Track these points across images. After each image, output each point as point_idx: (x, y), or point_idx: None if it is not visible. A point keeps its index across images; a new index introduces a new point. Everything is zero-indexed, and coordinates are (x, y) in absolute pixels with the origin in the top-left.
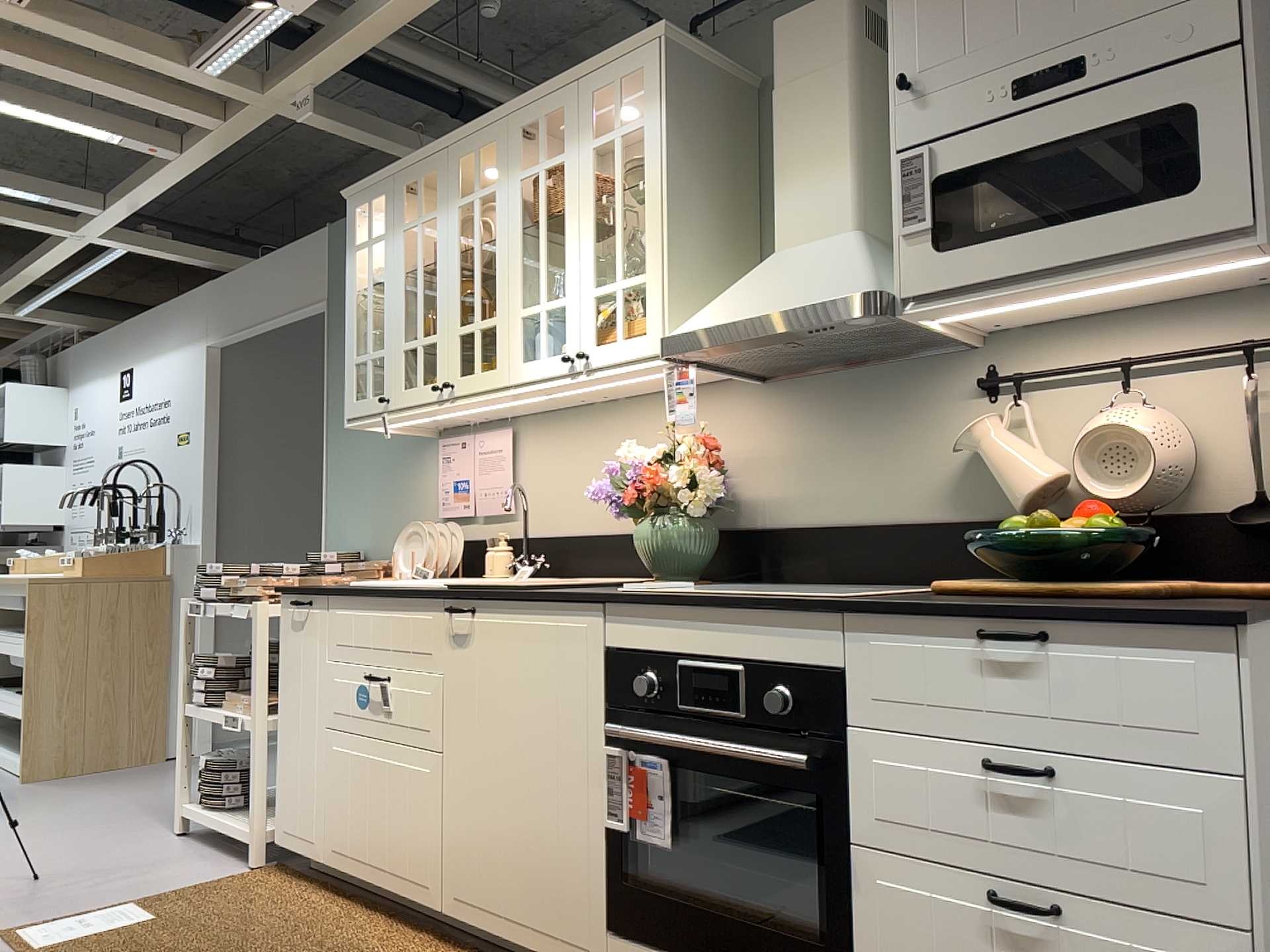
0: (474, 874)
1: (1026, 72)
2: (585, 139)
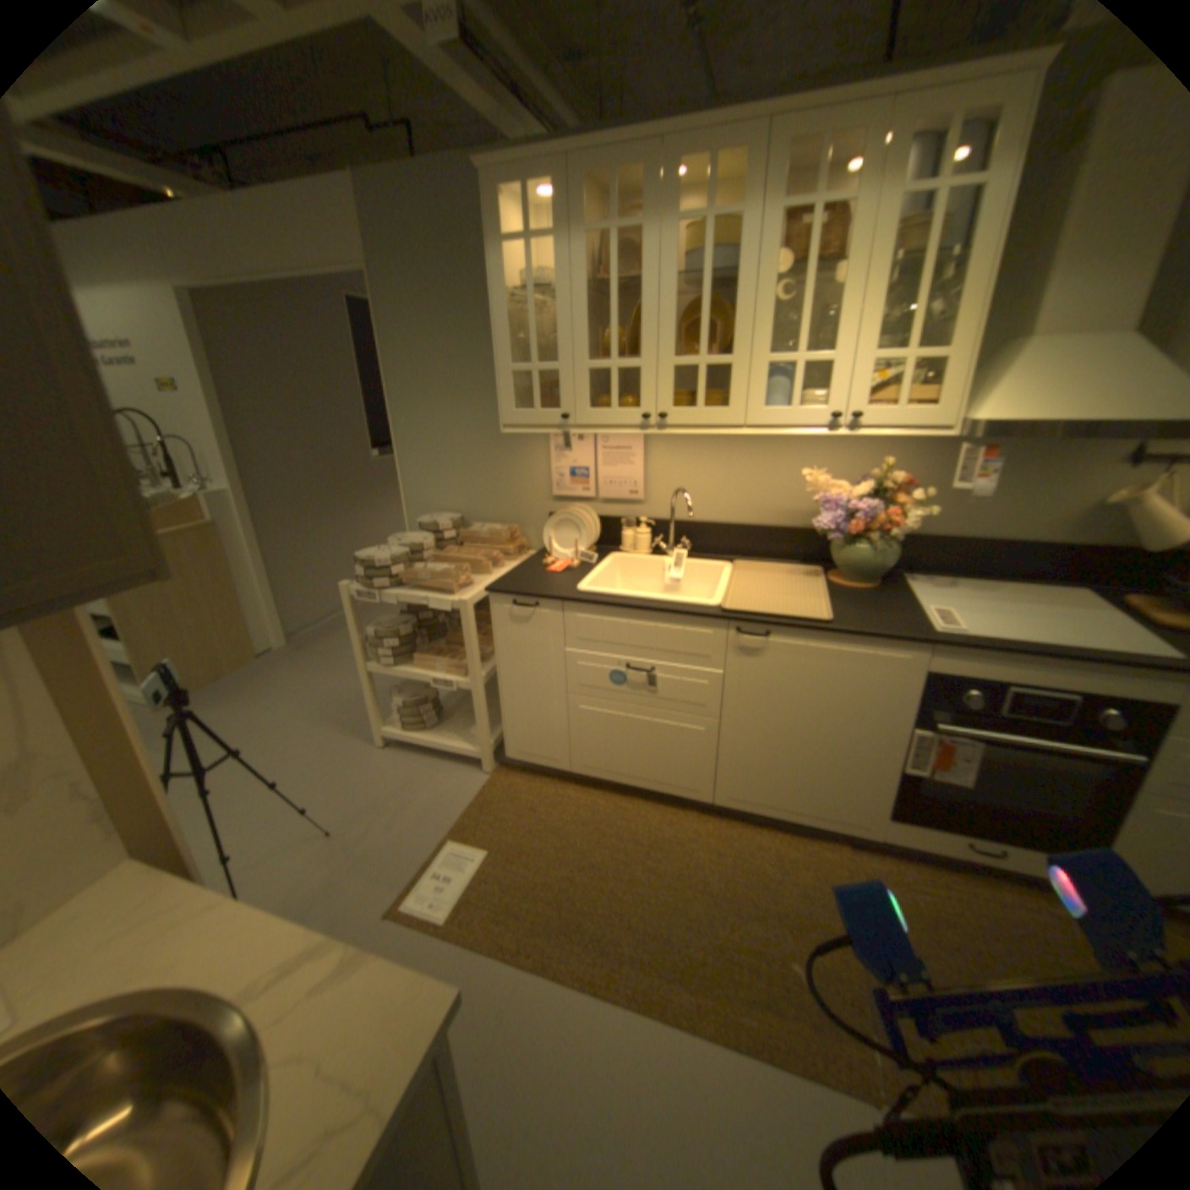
0: (754, 790)
1: None
2: (894, 179)
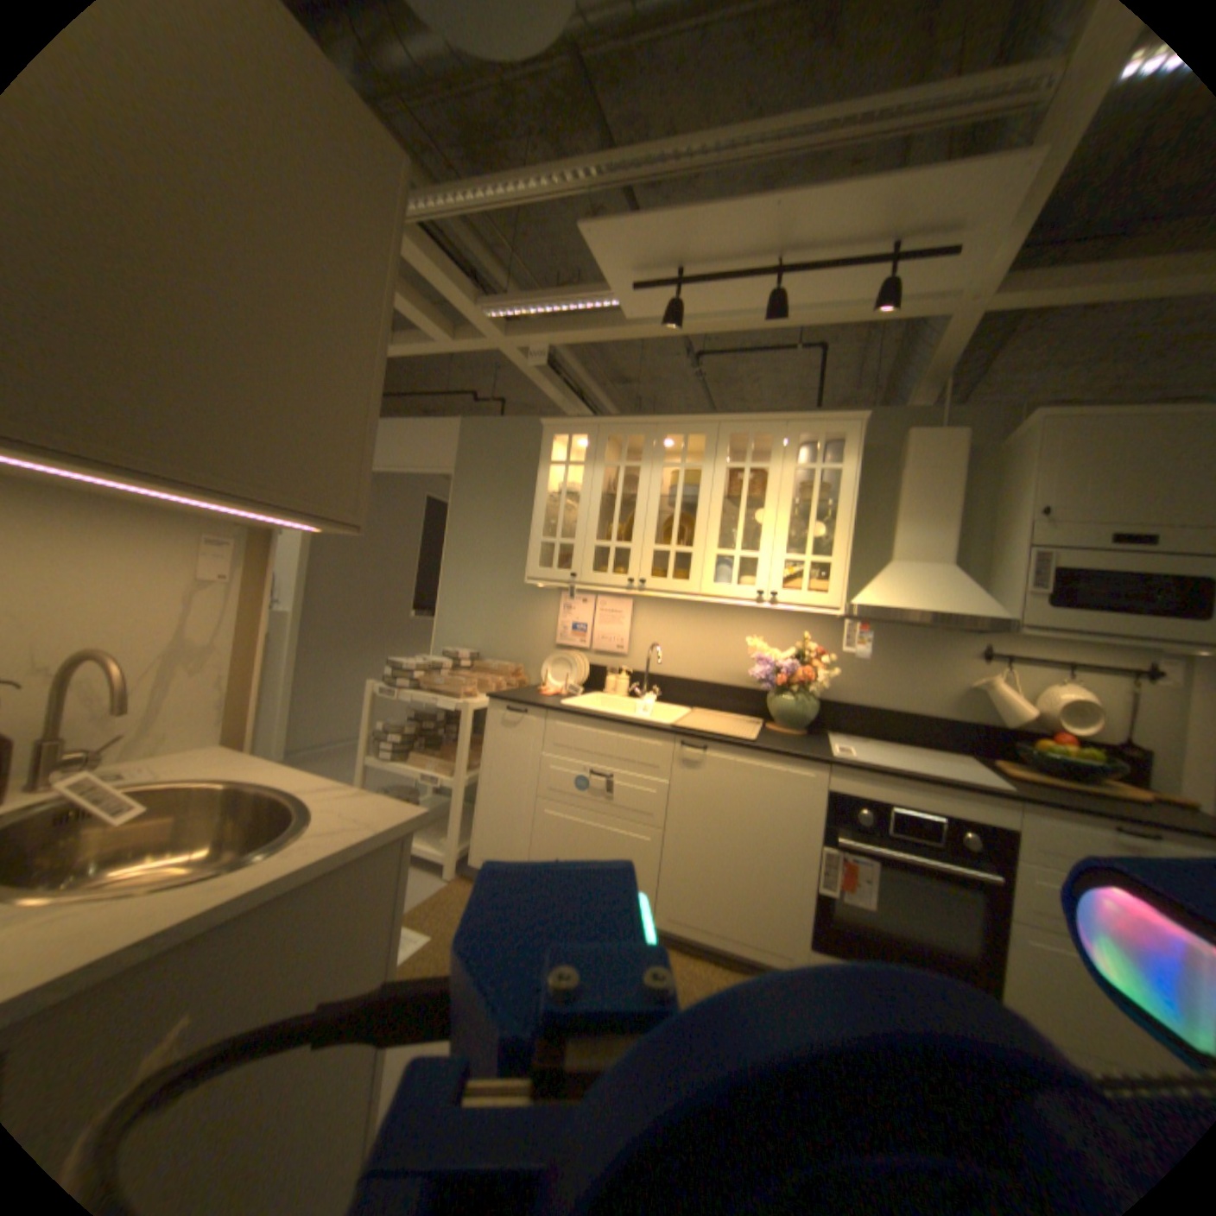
0: (688, 907)
1: (1124, 530)
2: (790, 459)
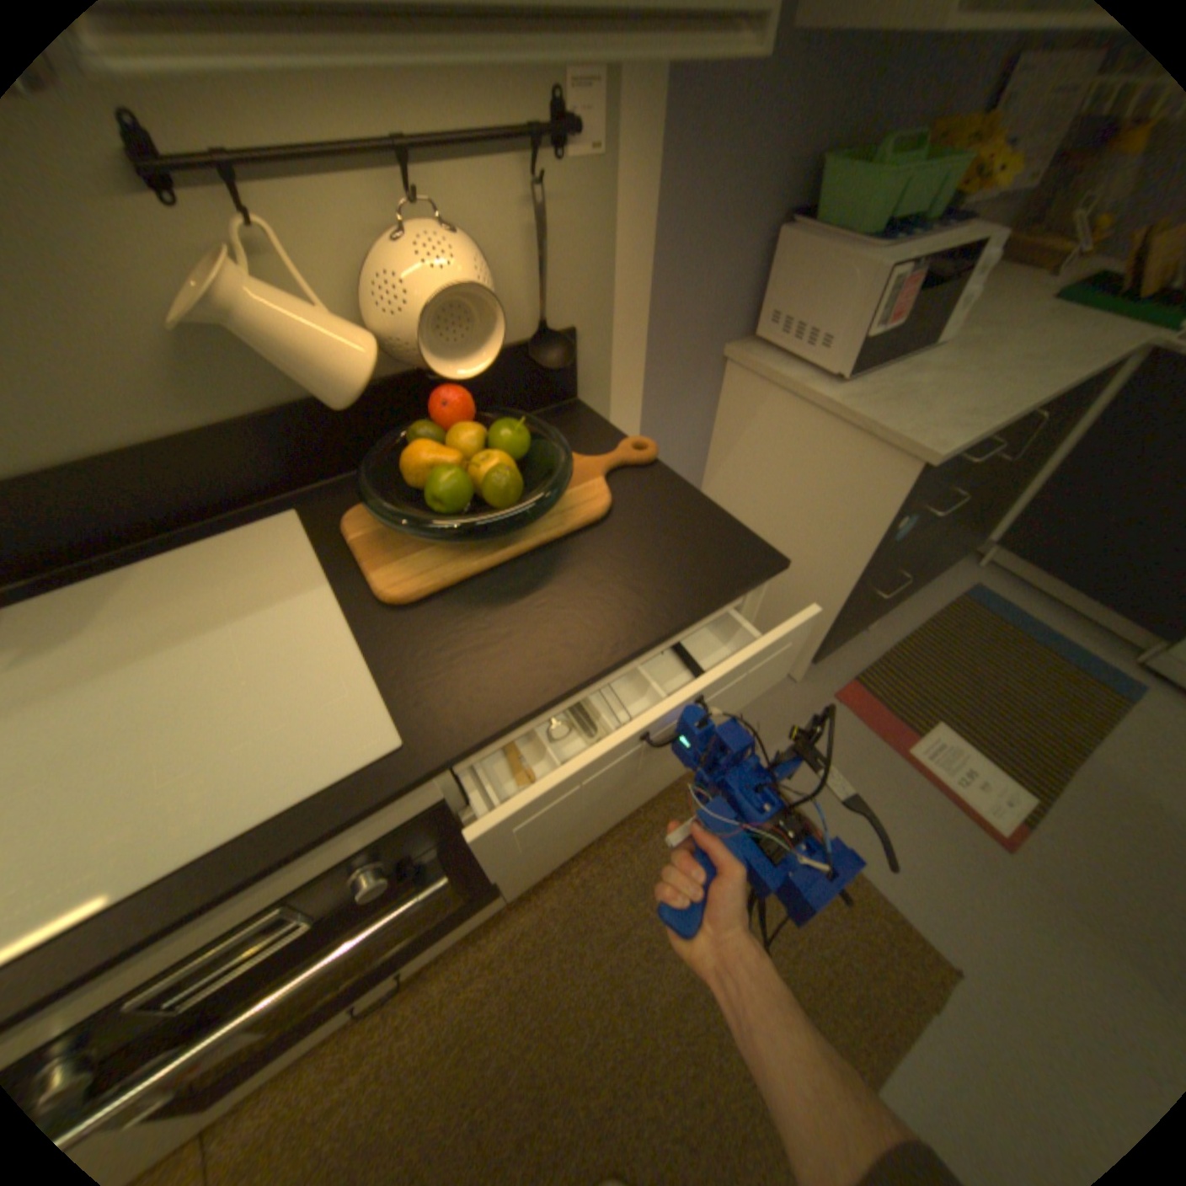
0: None
1: None
2: None
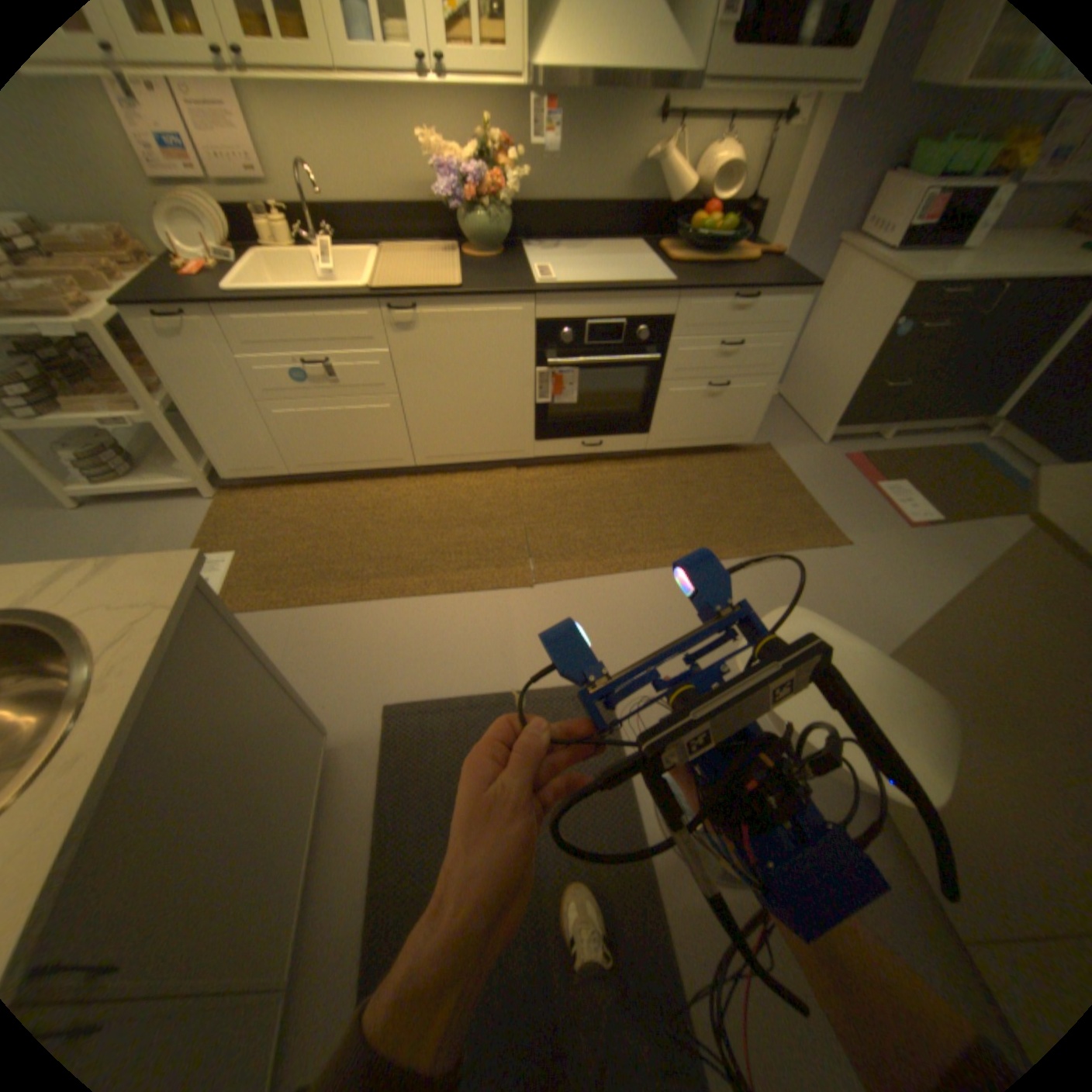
0: (442, 446)
1: None
2: None
